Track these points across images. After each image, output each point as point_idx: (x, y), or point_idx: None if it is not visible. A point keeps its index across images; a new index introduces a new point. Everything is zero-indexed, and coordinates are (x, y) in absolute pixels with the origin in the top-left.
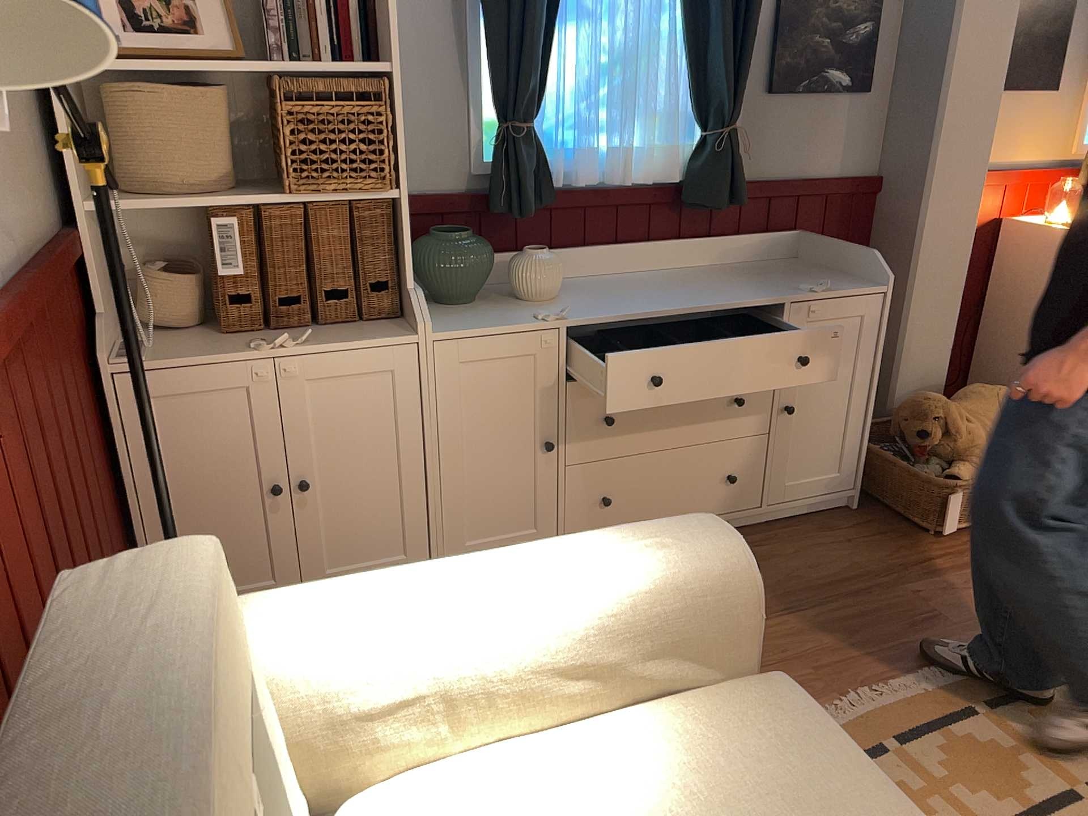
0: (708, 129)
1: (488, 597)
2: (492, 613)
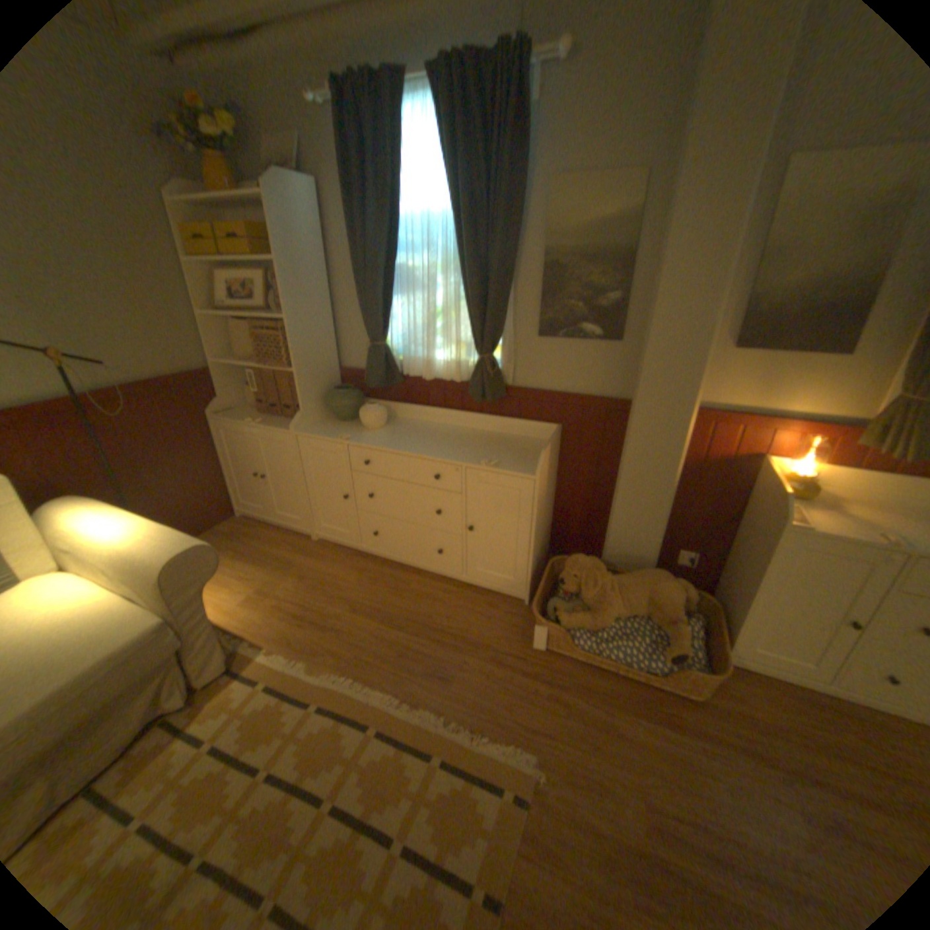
0: (478, 356)
1: (101, 533)
2: (95, 538)
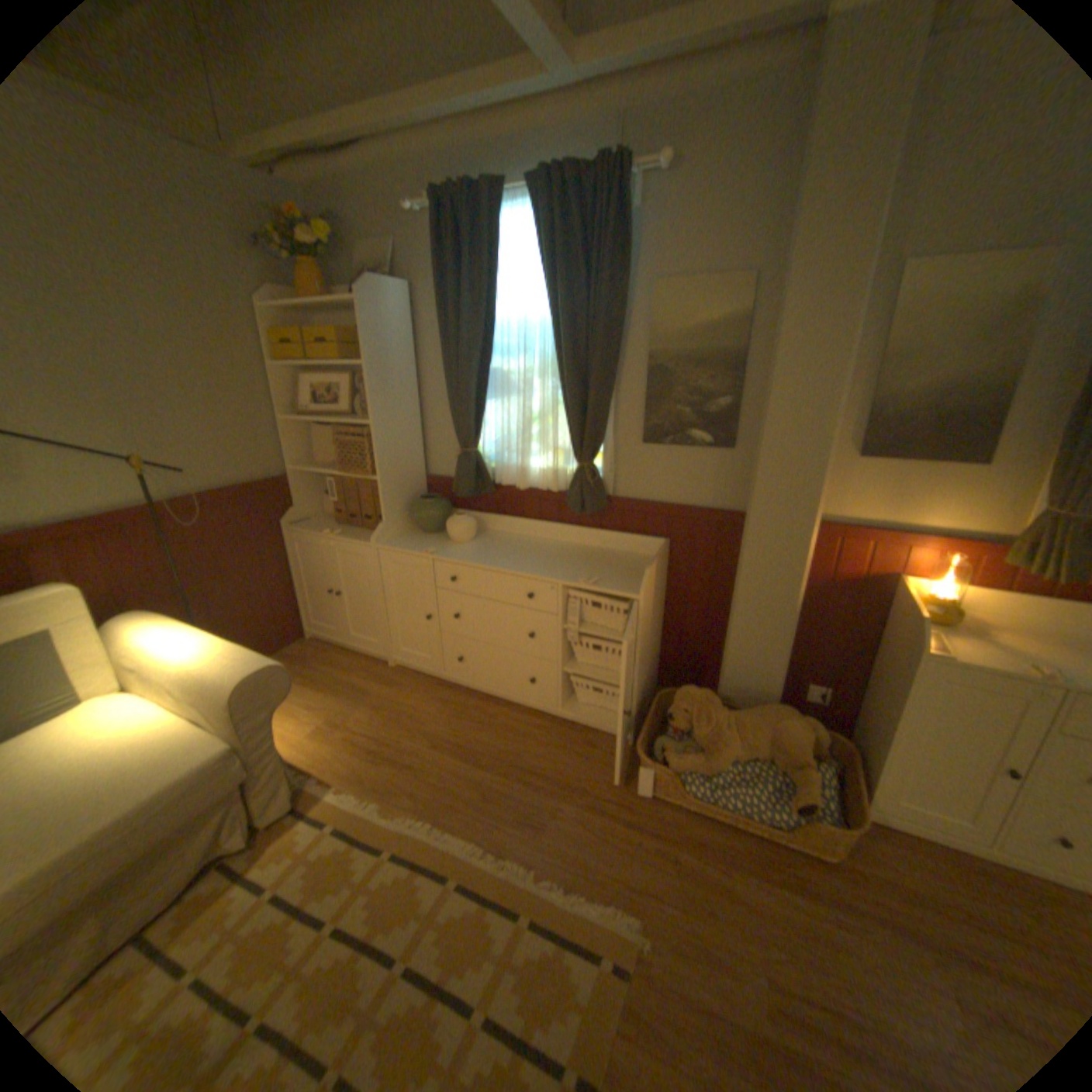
0: (577, 463)
1: (171, 650)
2: (164, 655)
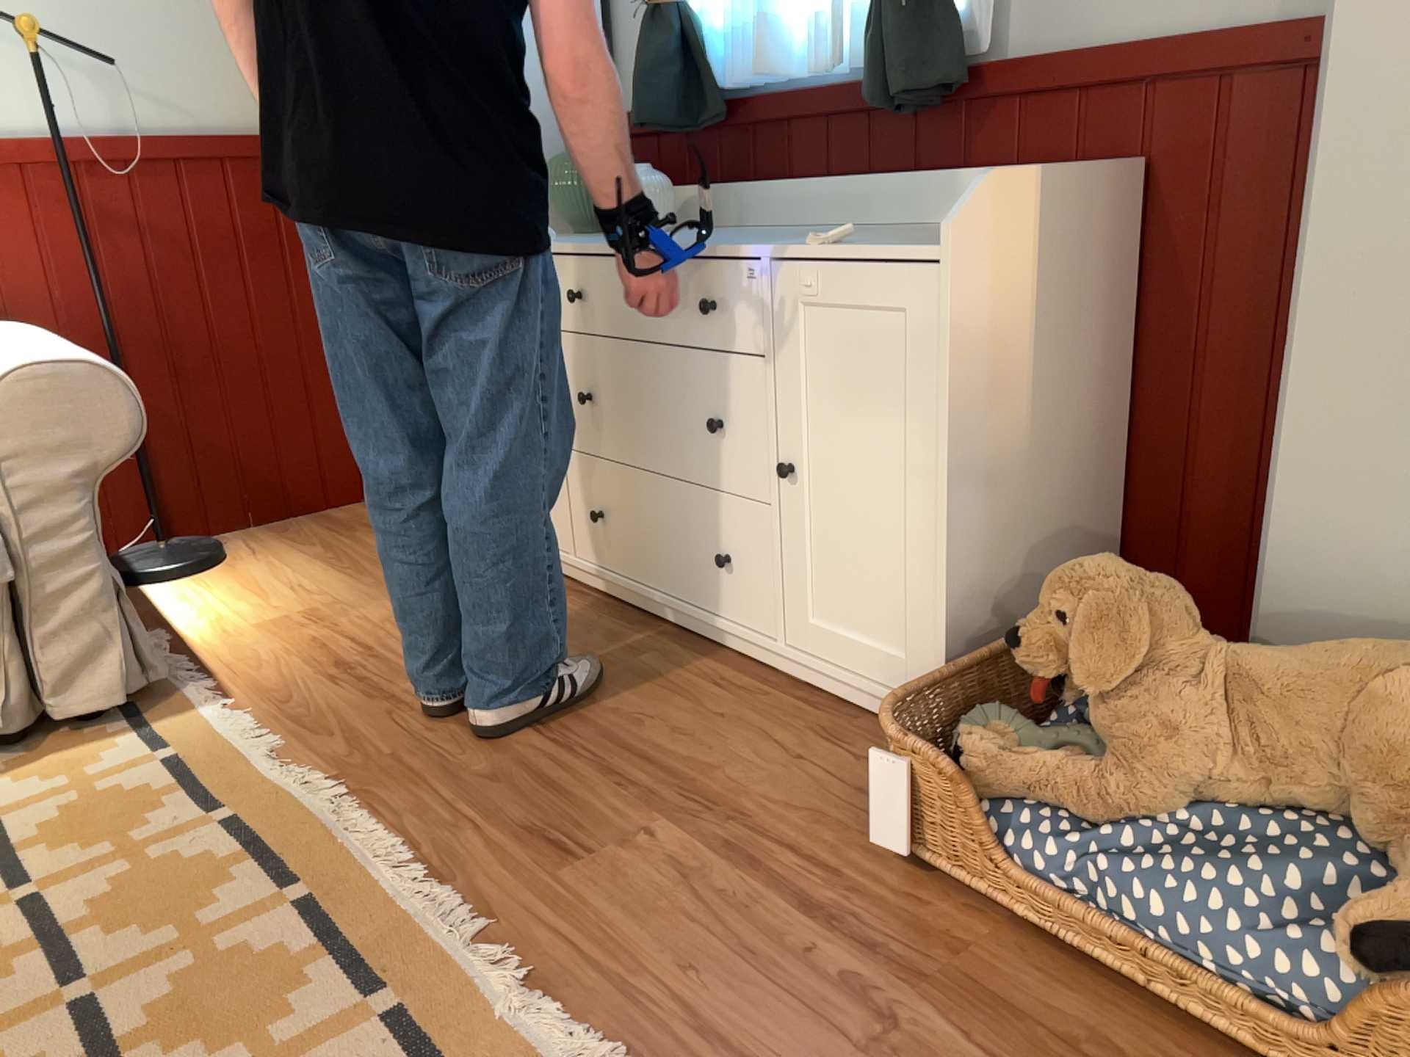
0: None
1: None
2: None
